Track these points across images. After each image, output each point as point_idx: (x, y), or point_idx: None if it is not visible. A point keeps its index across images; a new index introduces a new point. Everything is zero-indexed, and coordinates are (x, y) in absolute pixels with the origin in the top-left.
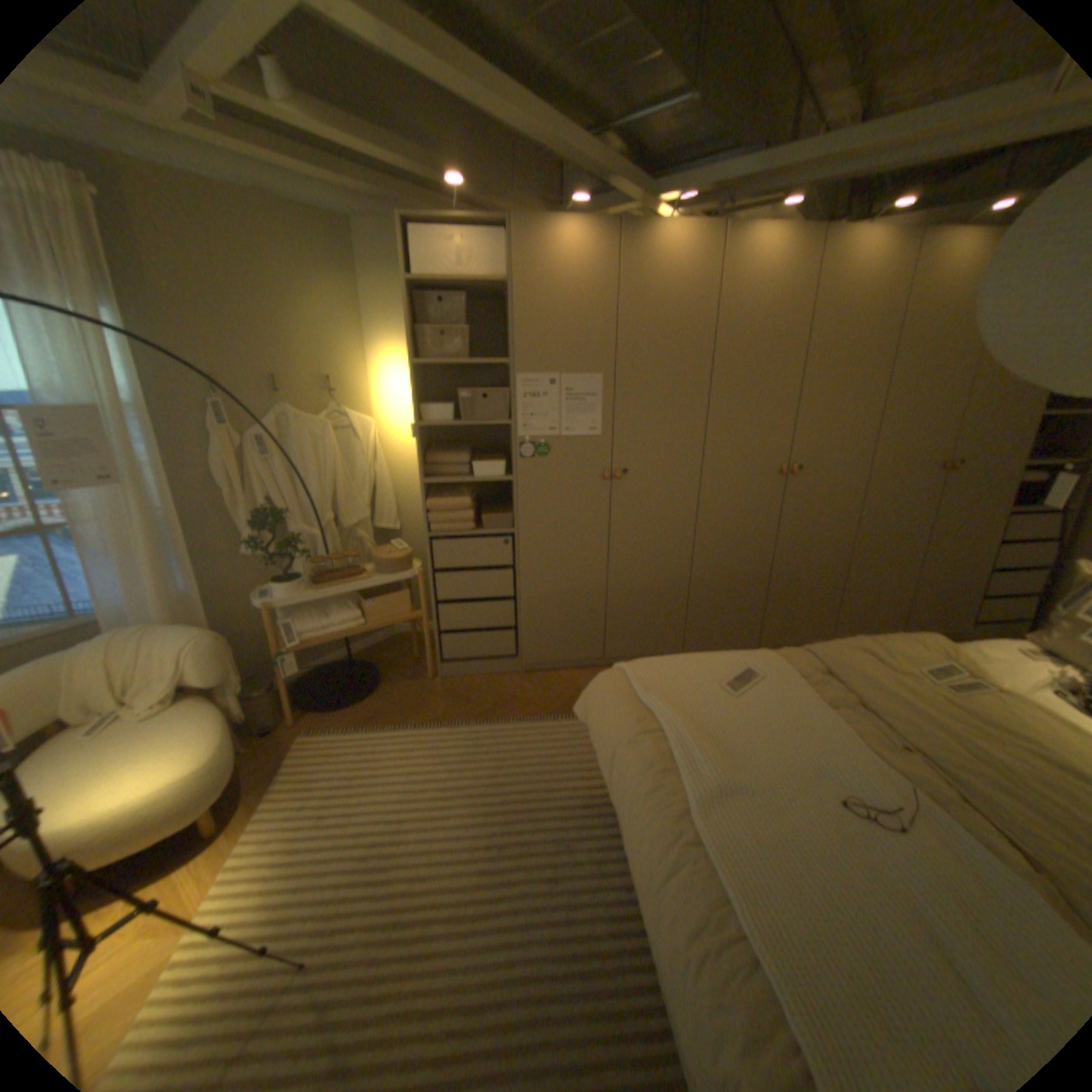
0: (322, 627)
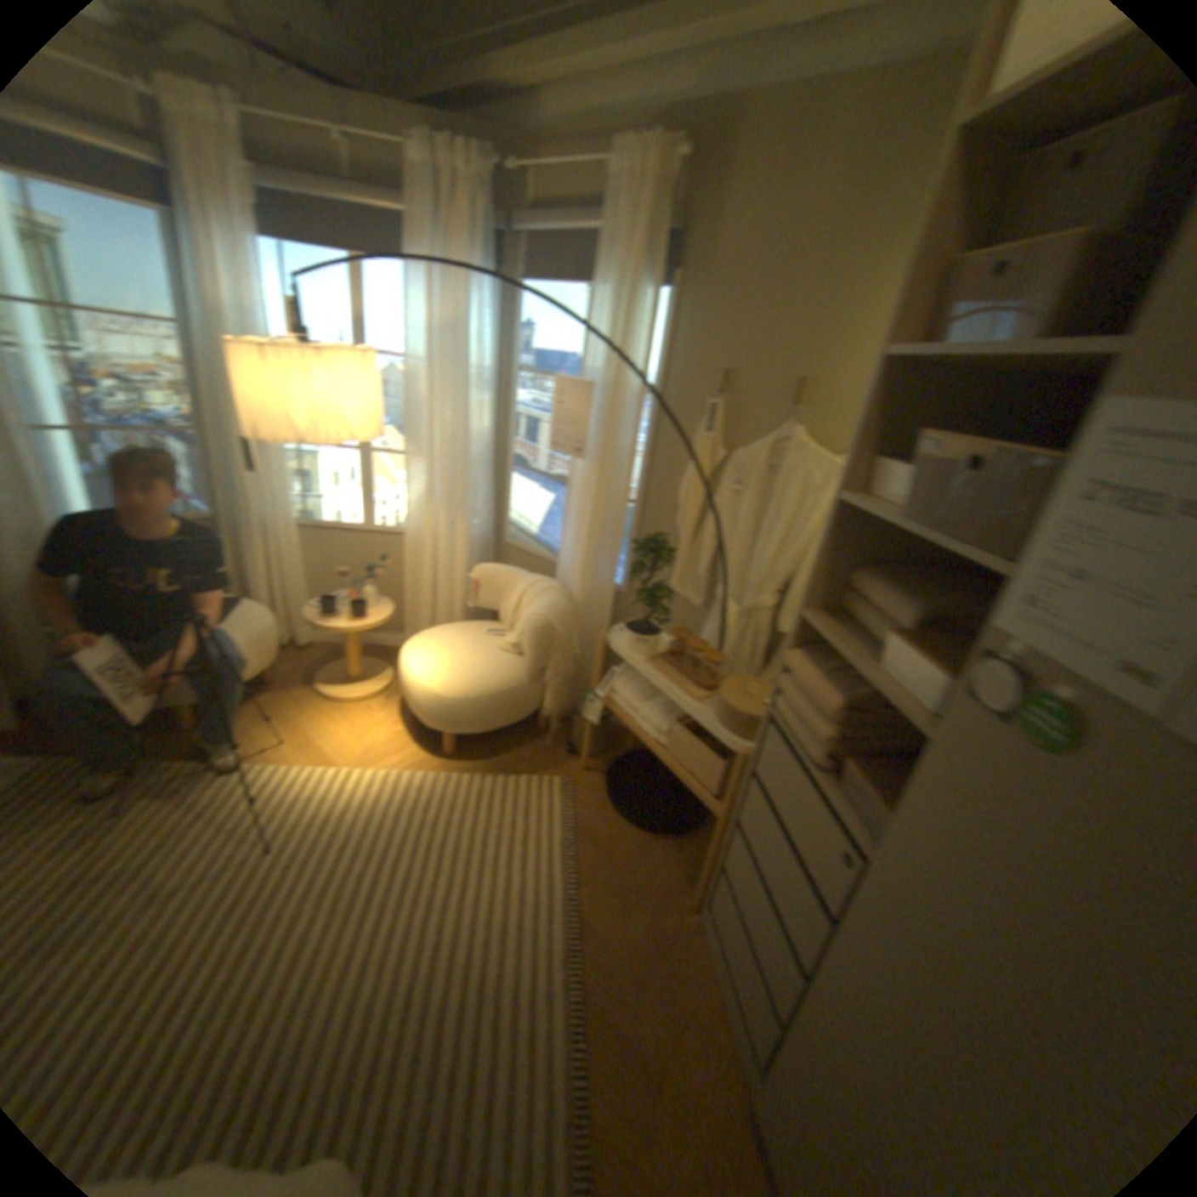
0: (628, 704)
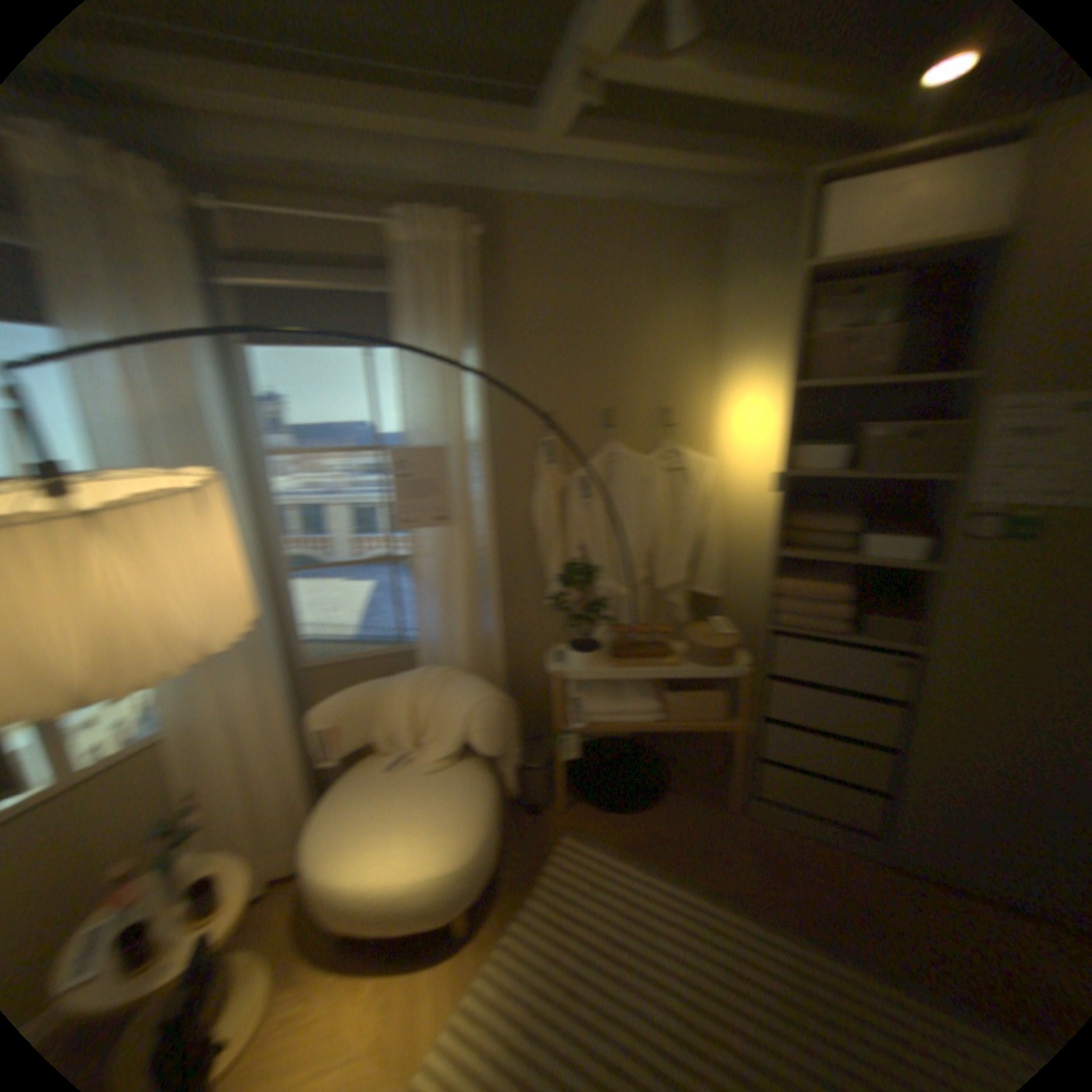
0: (616, 712)
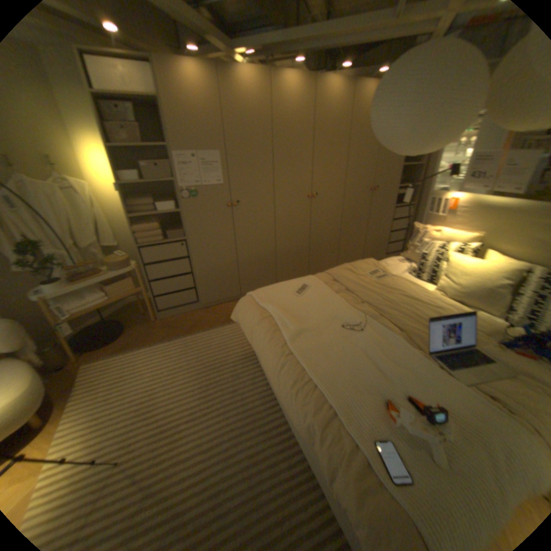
0: (80, 305)
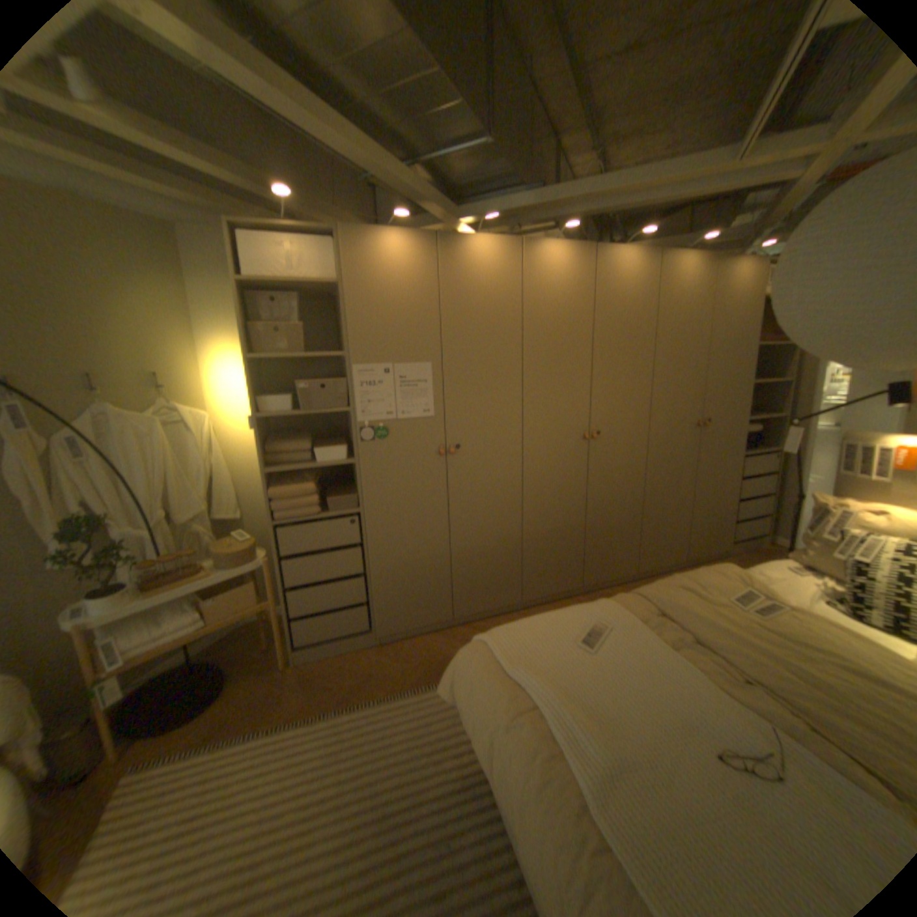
0: (152, 638)
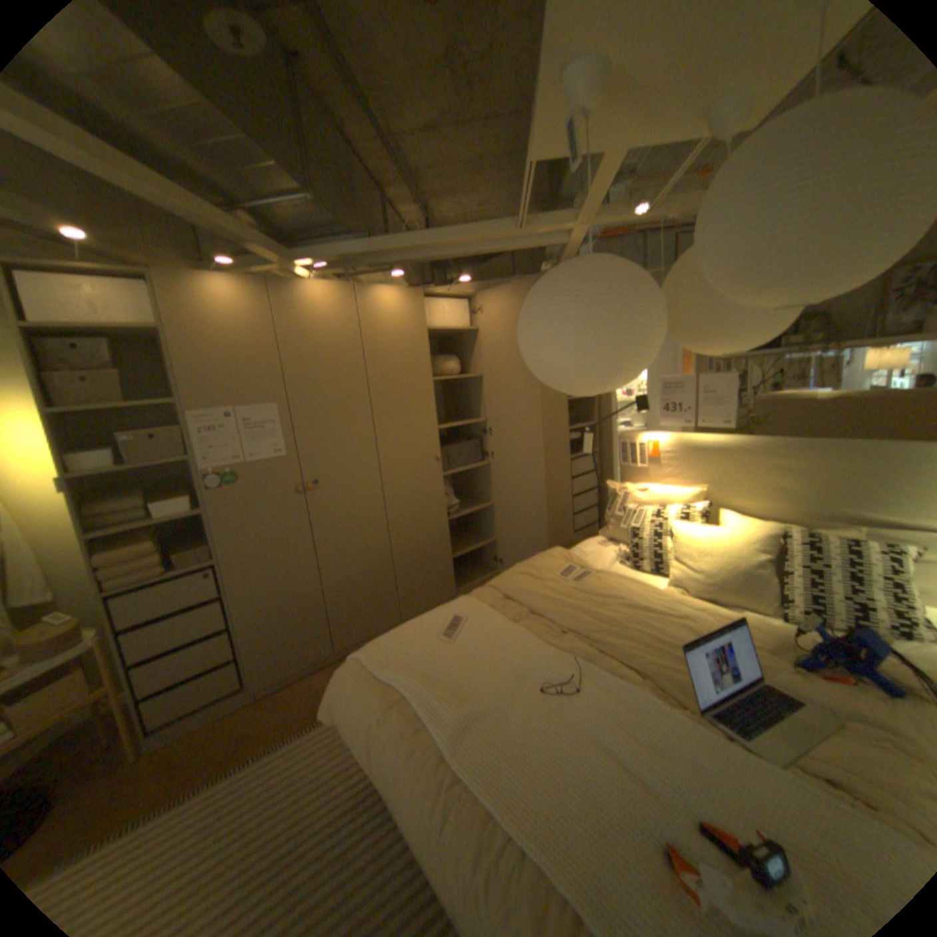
0: None
